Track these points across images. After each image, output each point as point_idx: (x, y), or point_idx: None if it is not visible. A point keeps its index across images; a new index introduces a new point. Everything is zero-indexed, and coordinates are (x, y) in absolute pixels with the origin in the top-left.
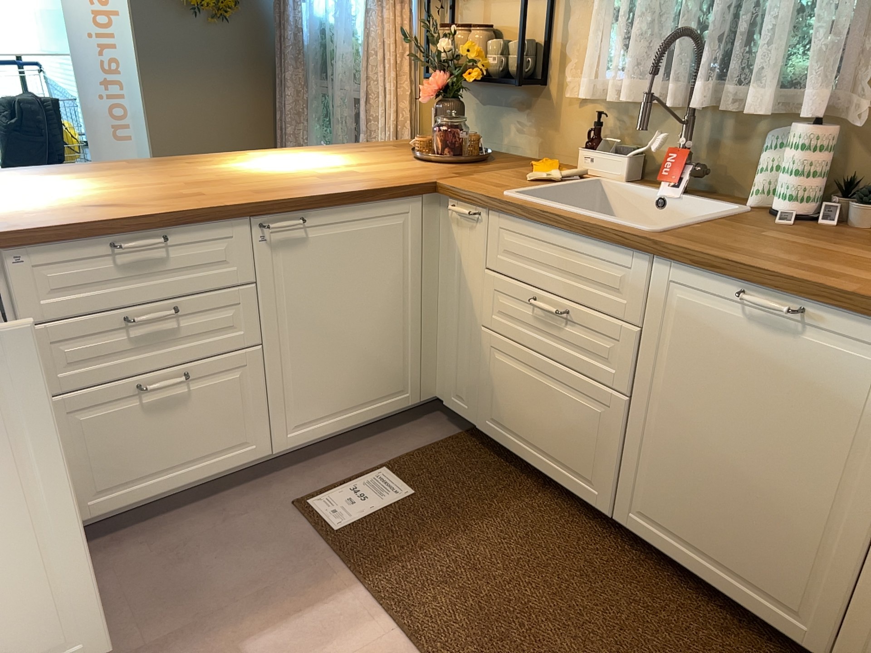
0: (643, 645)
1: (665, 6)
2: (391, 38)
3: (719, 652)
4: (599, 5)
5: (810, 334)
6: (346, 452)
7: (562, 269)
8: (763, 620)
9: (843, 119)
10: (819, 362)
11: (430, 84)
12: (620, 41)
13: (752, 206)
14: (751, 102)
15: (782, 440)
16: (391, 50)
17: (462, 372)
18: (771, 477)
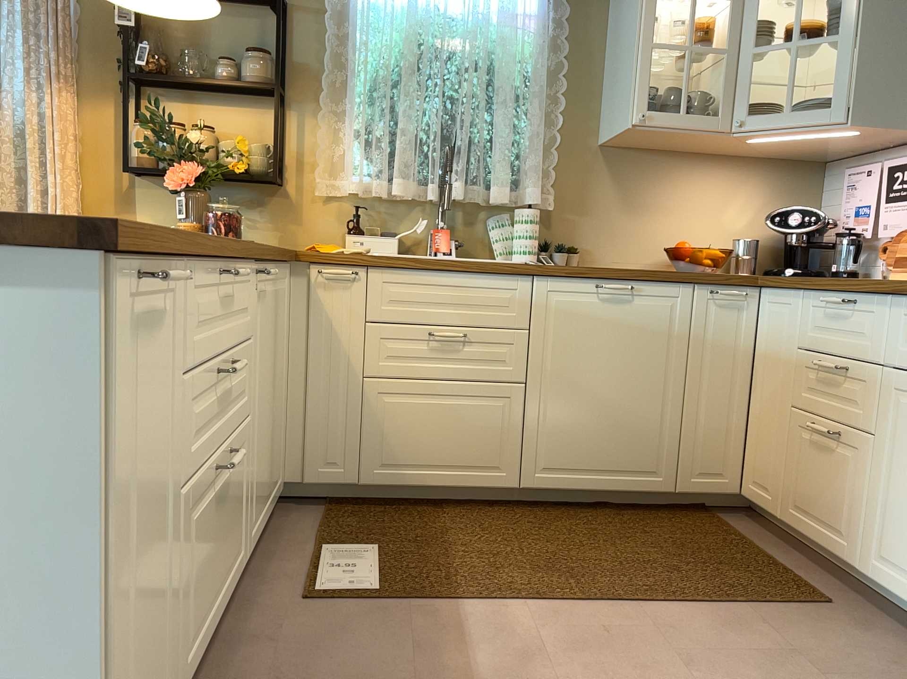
0: (612, 537)
1: (419, 129)
2: (60, 126)
3: (633, 523)
4: (360, 121)
5: (638, 299)
6: (265, 555)
7: (455, 303)
8: (638, 491)
9: (537, 205)
10: (645, 313)
11: (186, 171)
12: (367, 151)
13: (502, 260)
14: (499, 192)
15: (633, 366)
16: (61, 139)
17: (334, 436)
18: (631, 393)
